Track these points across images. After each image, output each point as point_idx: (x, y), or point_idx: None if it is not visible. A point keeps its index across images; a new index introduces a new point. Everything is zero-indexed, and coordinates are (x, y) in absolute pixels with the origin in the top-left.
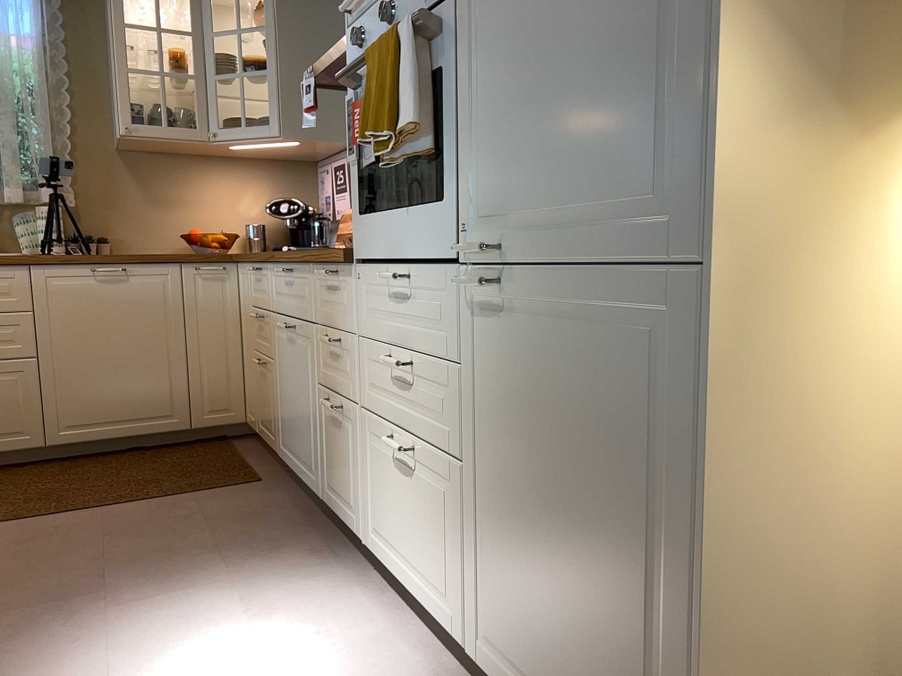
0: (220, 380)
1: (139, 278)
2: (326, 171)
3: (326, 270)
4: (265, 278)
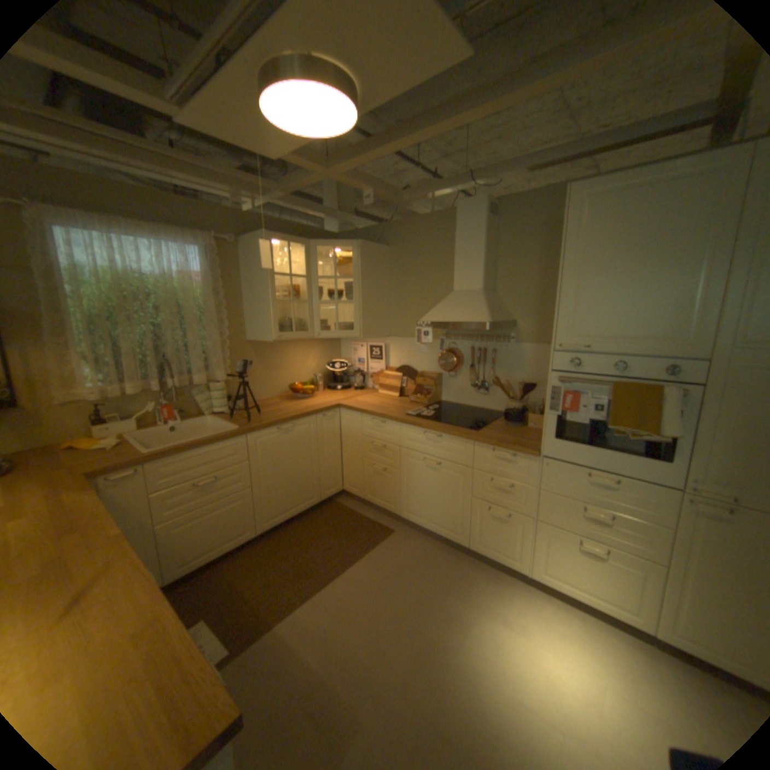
0: (333, 472)
1: (298, 427)
2: (360, 346)
3: (496, 449)
4: (390, 428)
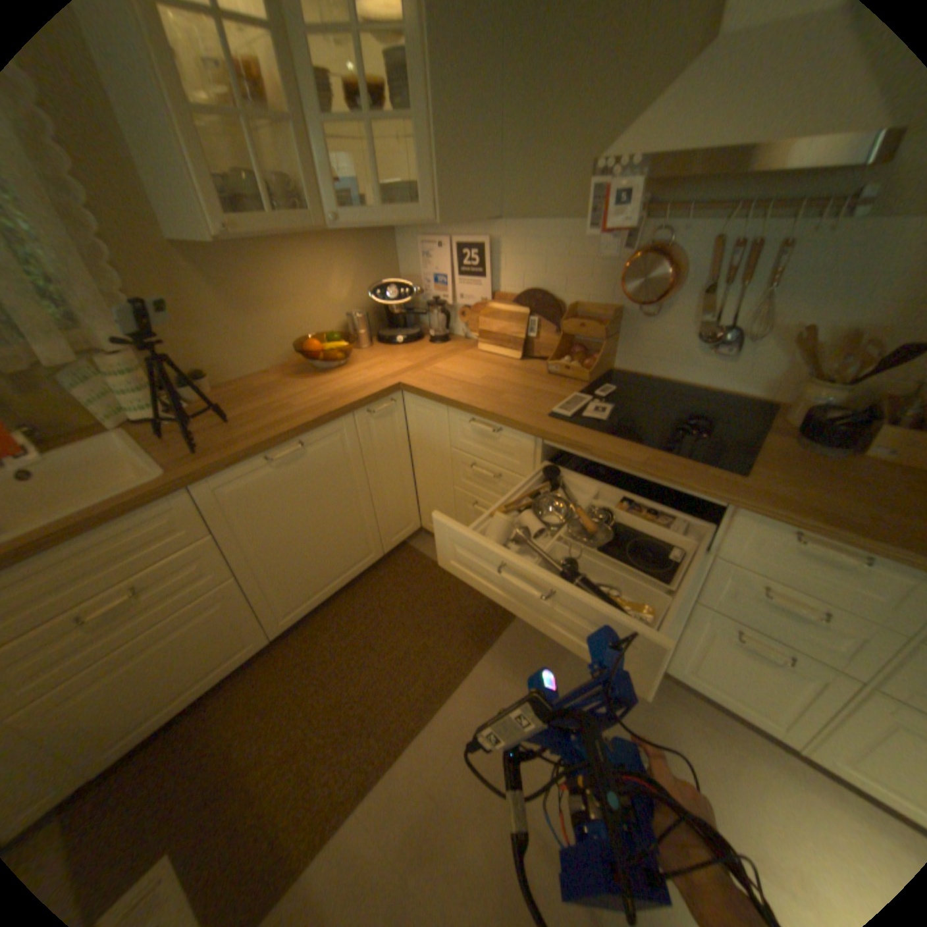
0: (400, 505)
1: (316, 445)
2: (436, 245)
3: (808, 534)
4: (512, 442)
